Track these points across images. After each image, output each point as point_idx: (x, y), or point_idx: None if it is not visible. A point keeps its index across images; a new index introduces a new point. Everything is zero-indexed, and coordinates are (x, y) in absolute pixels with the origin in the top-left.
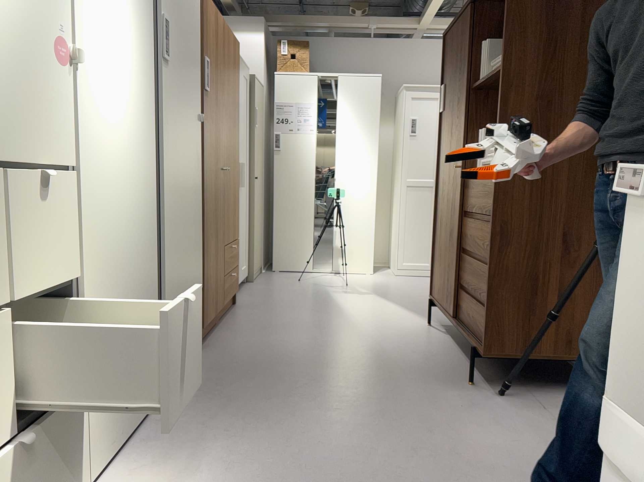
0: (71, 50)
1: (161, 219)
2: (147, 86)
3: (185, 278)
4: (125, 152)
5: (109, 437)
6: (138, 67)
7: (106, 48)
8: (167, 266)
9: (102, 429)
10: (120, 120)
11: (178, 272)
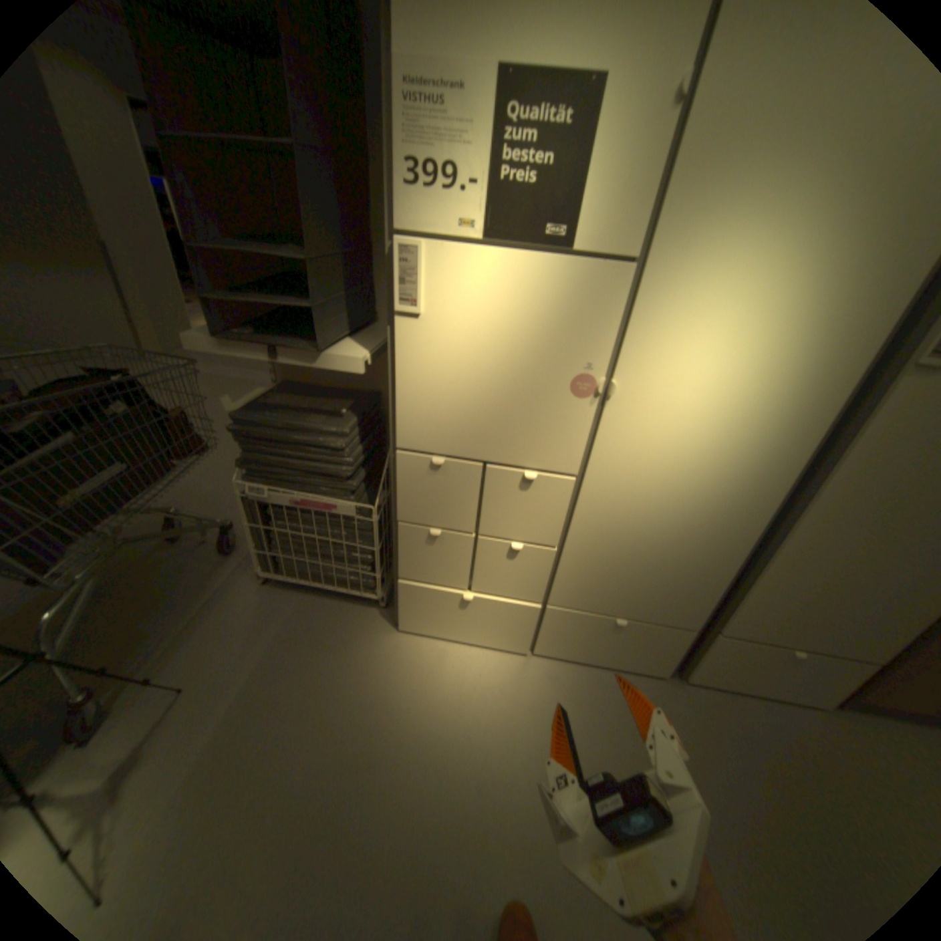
0: (600, 387)
1: (778, 557)
2: (821, 409)
3: (824, 633)
4: (699, 477)
5: (569, 649)
6: (795, 385)
7: (698, 373)
8: (761, 602)
9: (561, 640)
10: (703, 446)
11: (800, 619)
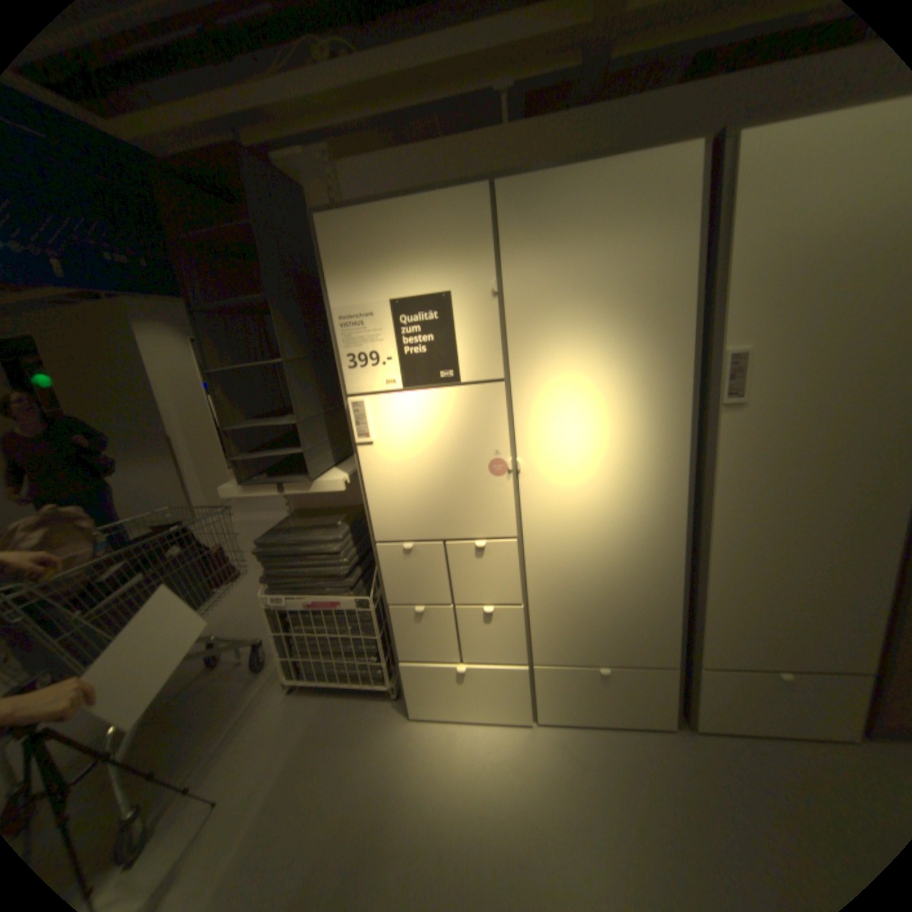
0: (508, 466)
1: (710, 578)
2: (675, 449)
3: (795, 648)
4: (611, 519)
5: (569, 712)
6: (647, 437)
7: (575, 442)
8: (719, 625)
9: (558, 703)
10: (603, 494)
11: (763, 637)
